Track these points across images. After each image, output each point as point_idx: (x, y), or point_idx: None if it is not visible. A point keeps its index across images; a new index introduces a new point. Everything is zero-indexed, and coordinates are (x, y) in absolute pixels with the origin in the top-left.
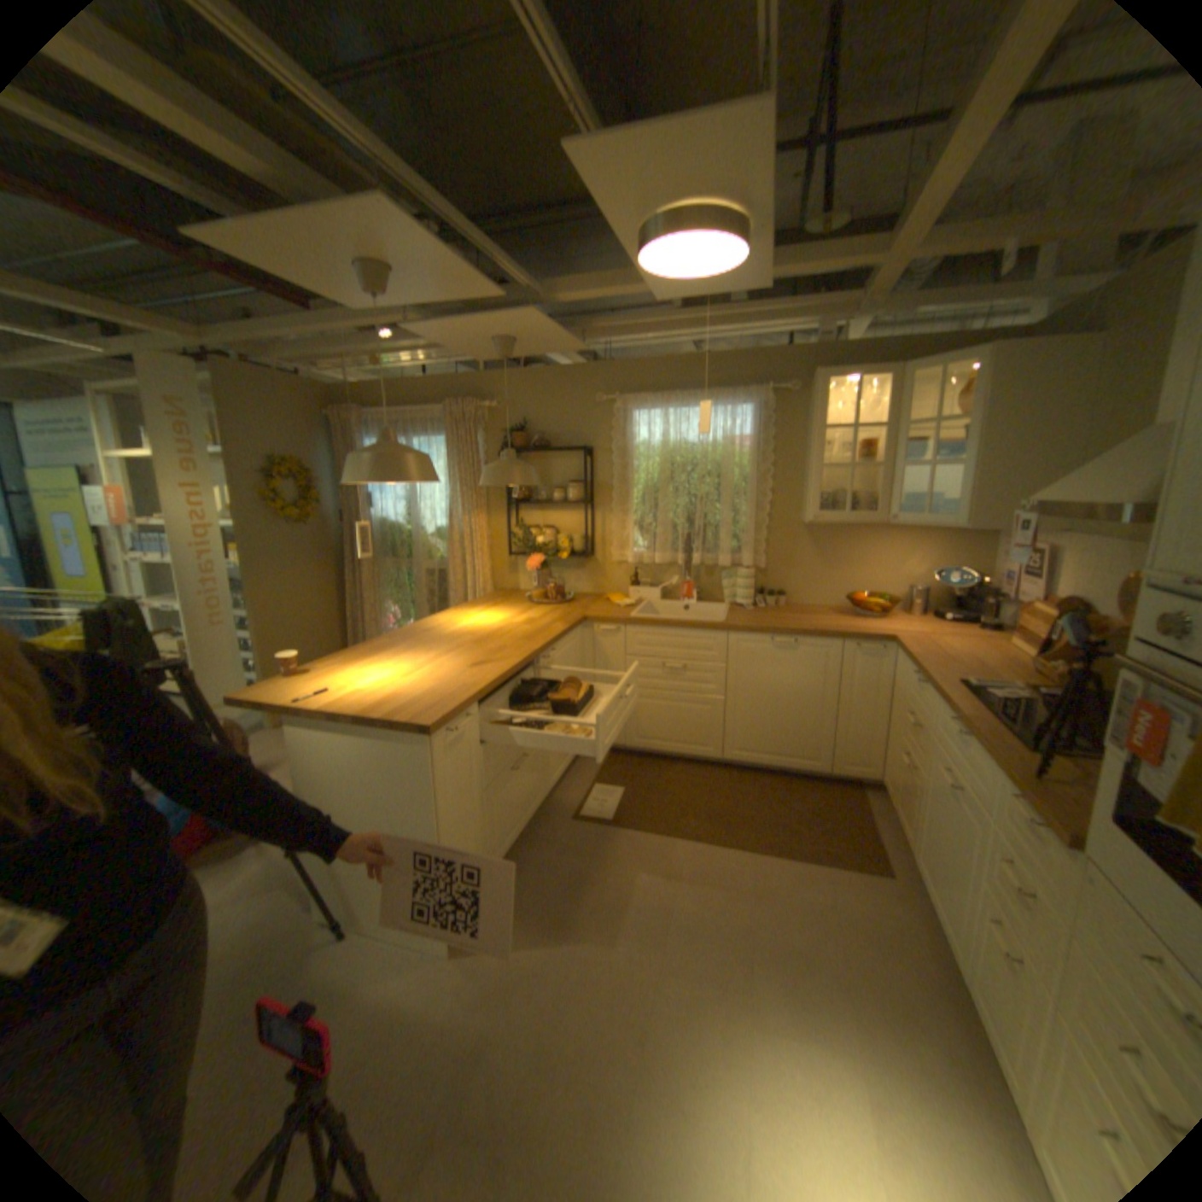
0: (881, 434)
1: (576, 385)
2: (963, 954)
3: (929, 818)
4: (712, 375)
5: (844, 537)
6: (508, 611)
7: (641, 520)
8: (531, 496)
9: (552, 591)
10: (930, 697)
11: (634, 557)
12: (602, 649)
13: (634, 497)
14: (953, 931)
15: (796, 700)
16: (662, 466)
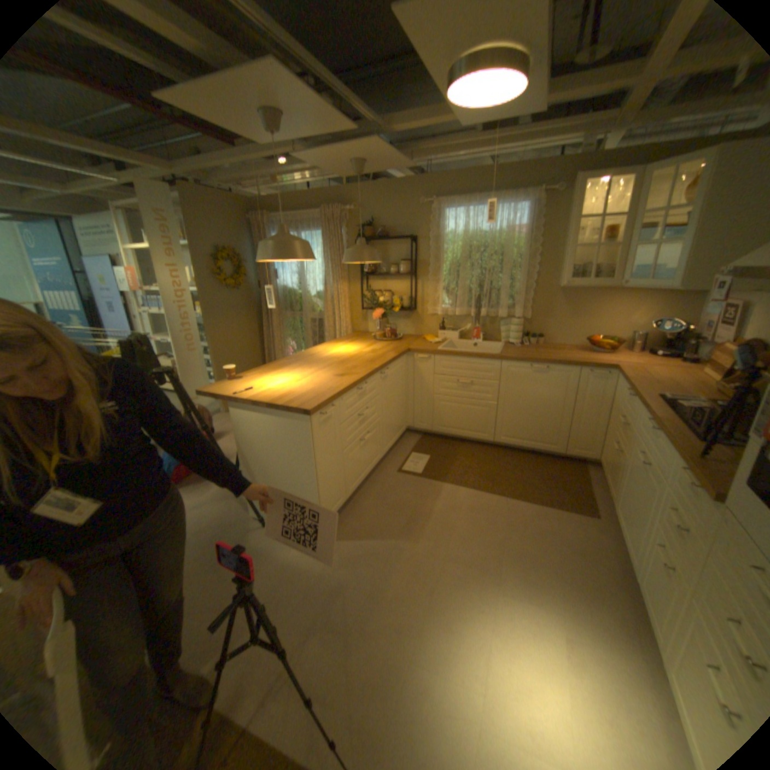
0: (623, 221)
1: (407, 192)
2: (638, 564)
3: (627, 483)
4: (501, 181)
5: (589, 297)
6: (360, 345)
7: (447, 286)
8: (376, 270)
9: (388, 332)
10: (637, 405)
11: (442, 311)
12: (419, 370)
13: (443, 270)
14: (633, 551)
15: (545, 406)
16: (462, 248)
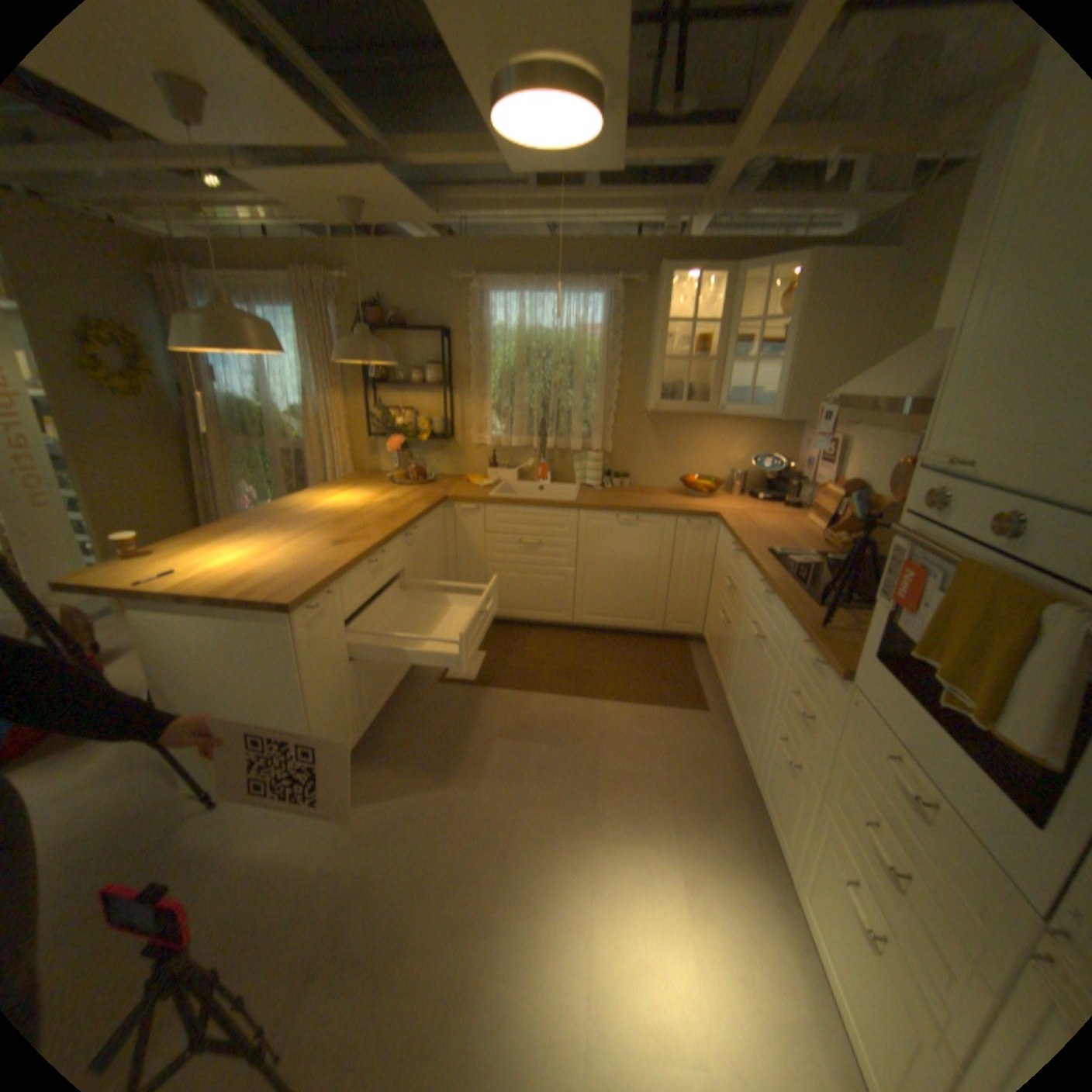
0: (715, 331)
1: (432, 262)
2: (757, 765)
3: (737, 662)
4: (566, 262)
5: (680, 426)
6: (369, 493)
7: (498, 405)
8: (389, 378)
9: (413, 473)
10: (743, 564)
11: (492, 441)
12: (463, 528)
13: (492, 383)
14: (750, 748)
15: (636, 570)
16: (518, 352)
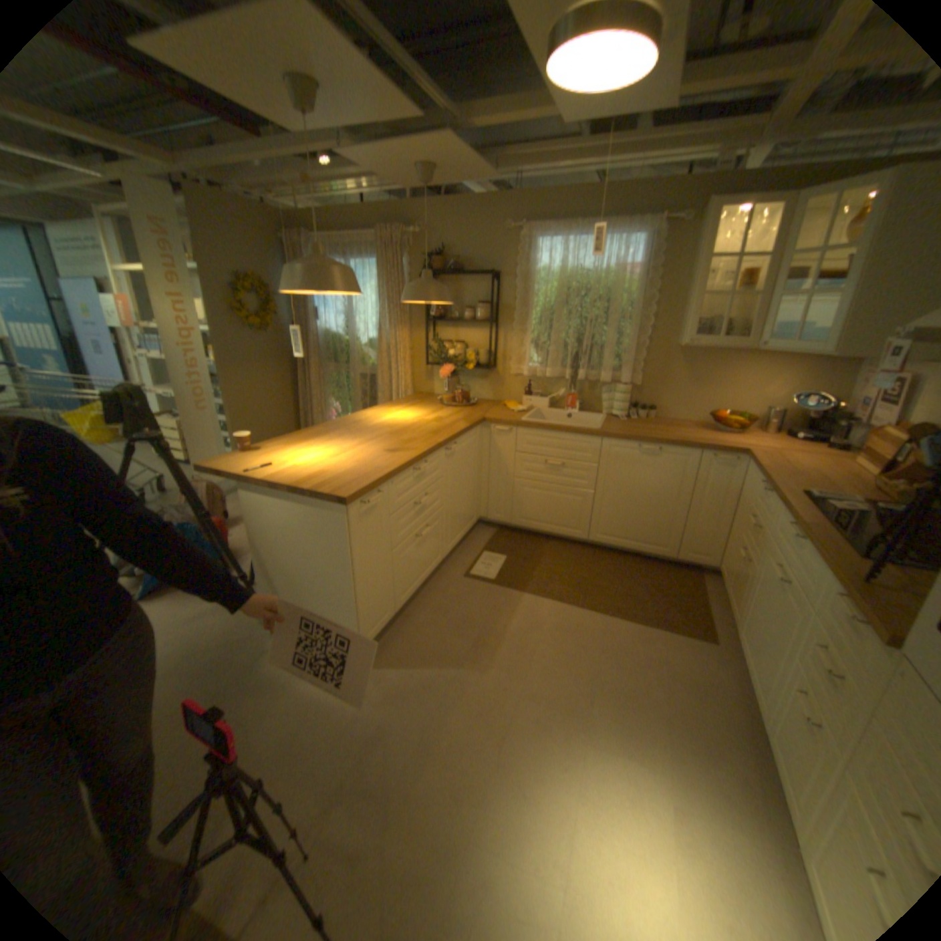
0: (764, 264)
1: (488, 213)
2: (768, 710)
3: (755, 602)
4: (611, 204)
5: (715, 361)
6: (421, 411)
7: (536, 339)
8: (445, 315)
9: (459, 396)
10: (773, 503)
11: (528, 371)
12: (496, 446)
13: (532, 318)
14: (762, 691)
15: (654, 498)
16: (558, 291)
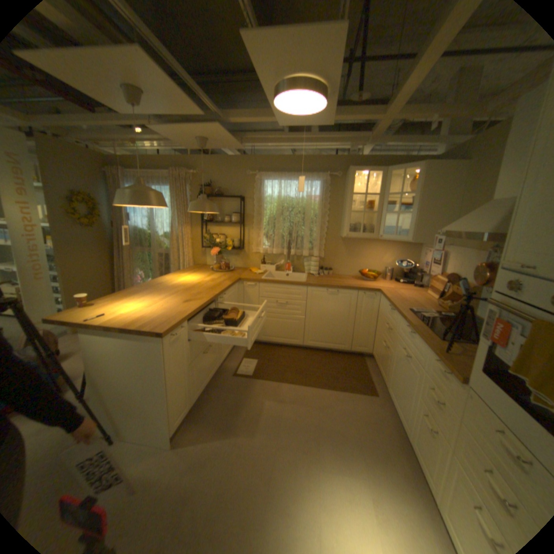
0: (376, 199)
1: (237, 165)
2: (409, 429)
3: (394, 369)
4: (302, 166)
5: (358, 244)
6: (201, 275)
7: (267, 233)
8: (213, 219)
9: (223, 265)
10: (396, 316)
11: (263, 250)
12: (248, 294)
13: (264, 222)
14: (404, 419)
15: (337, 317)
16: (277, 208)
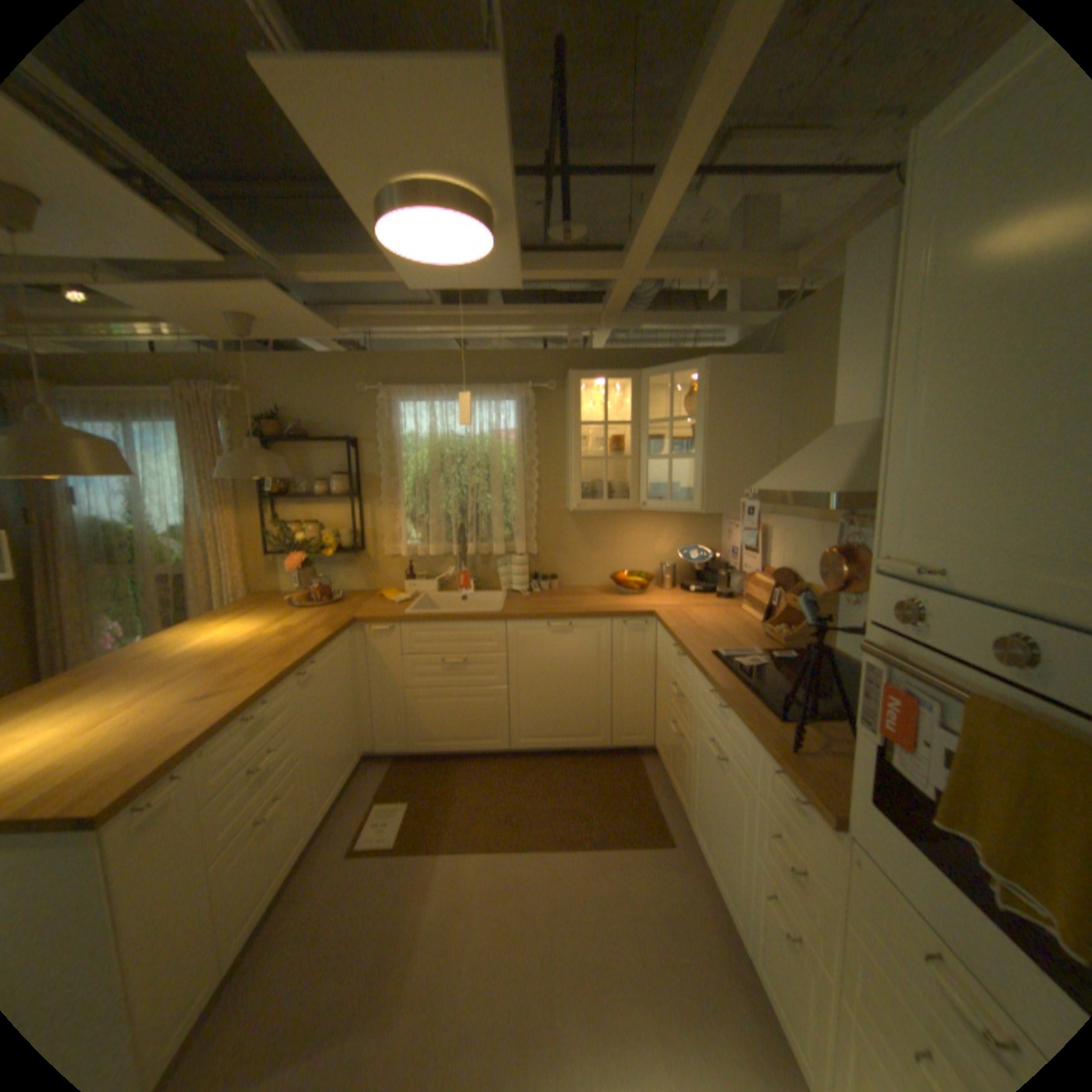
0: (626, 432)
1: (335, 374)
2: (744, 926)
3: (699, 785)
4: (475, 372)
5: (603, 523)
6: (260, 621)
7: (413, 512)
8: (289, 490)
9: (316, 592)
10: (689, 669)
11: (408, 550)
12: (376, 652)
13: (404, 490)
14: (732, 901)
15: (575, 681)
16: (431, 458)
